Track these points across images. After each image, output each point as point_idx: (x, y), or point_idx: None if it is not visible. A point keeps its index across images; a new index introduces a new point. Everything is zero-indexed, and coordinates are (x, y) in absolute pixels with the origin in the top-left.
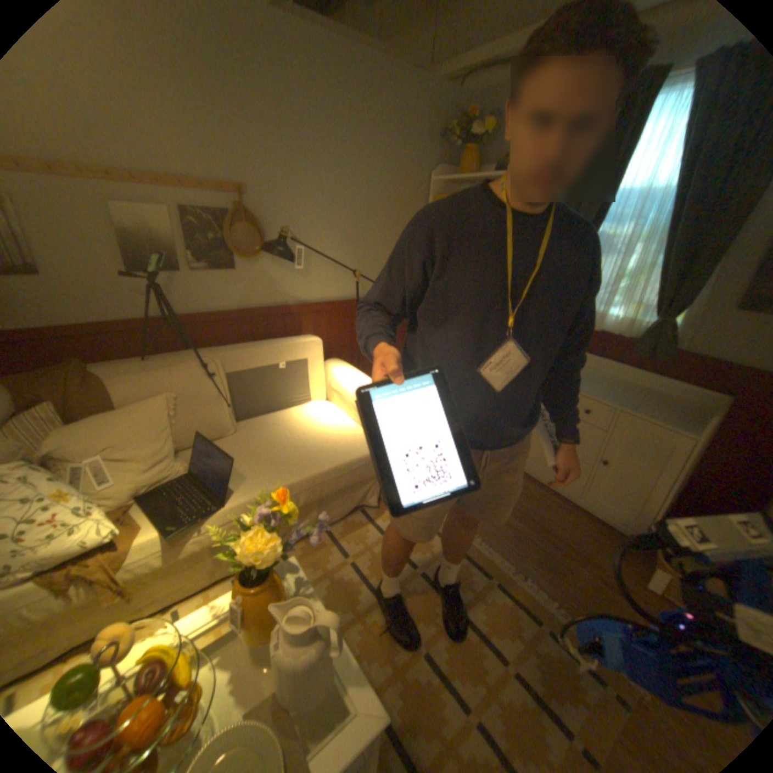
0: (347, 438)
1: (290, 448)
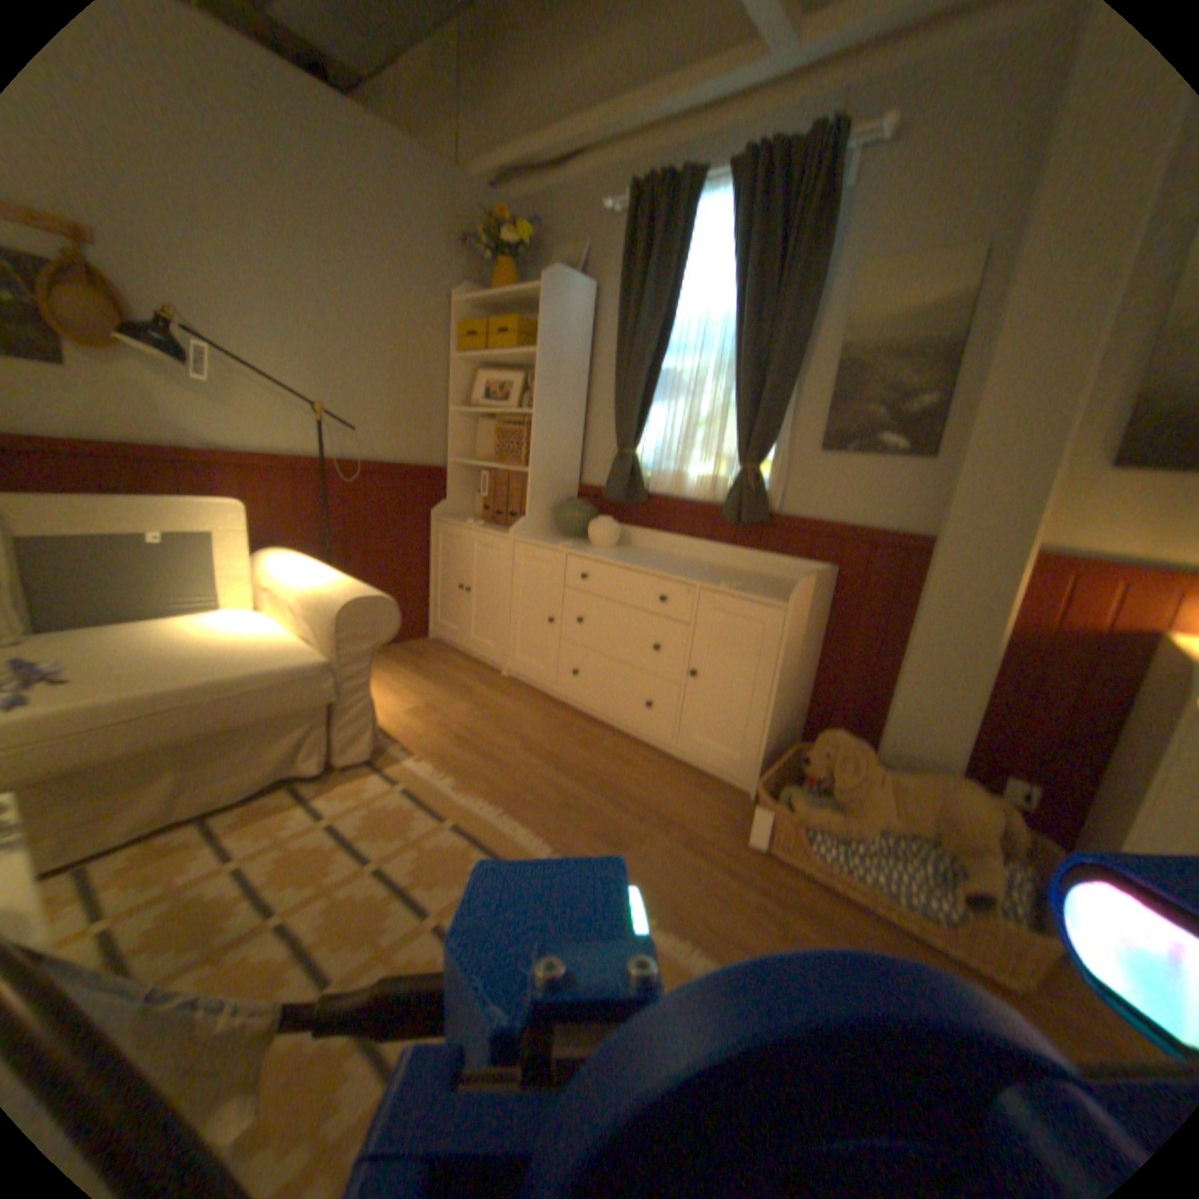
0: (258, 648)
1: (125, 660)
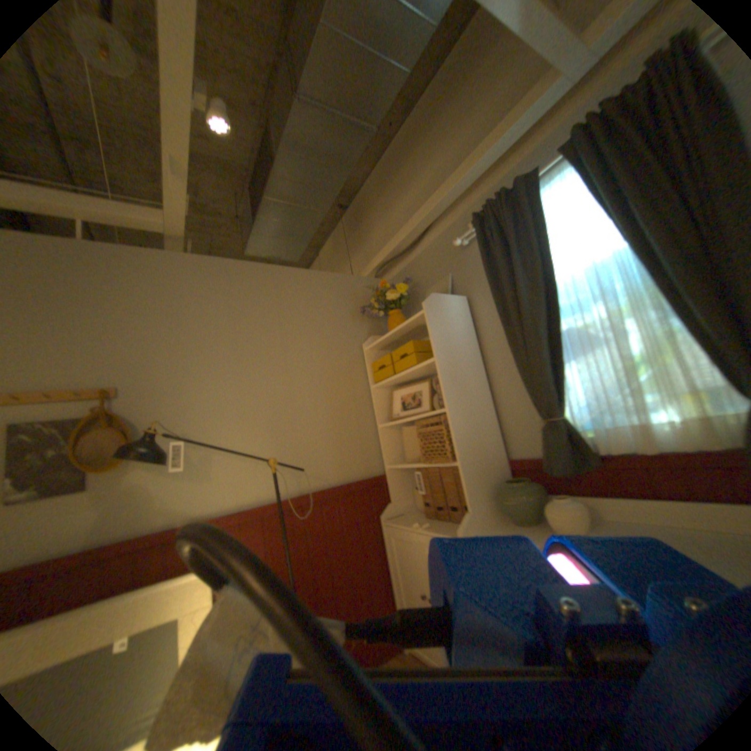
0: None
1: None
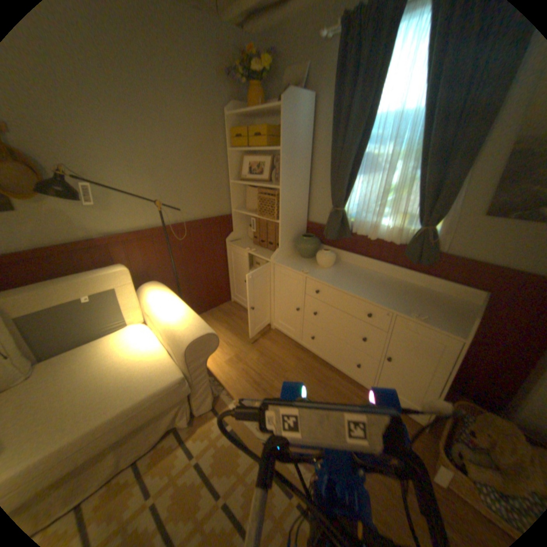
0: (146, 370)
1: (77, 393)
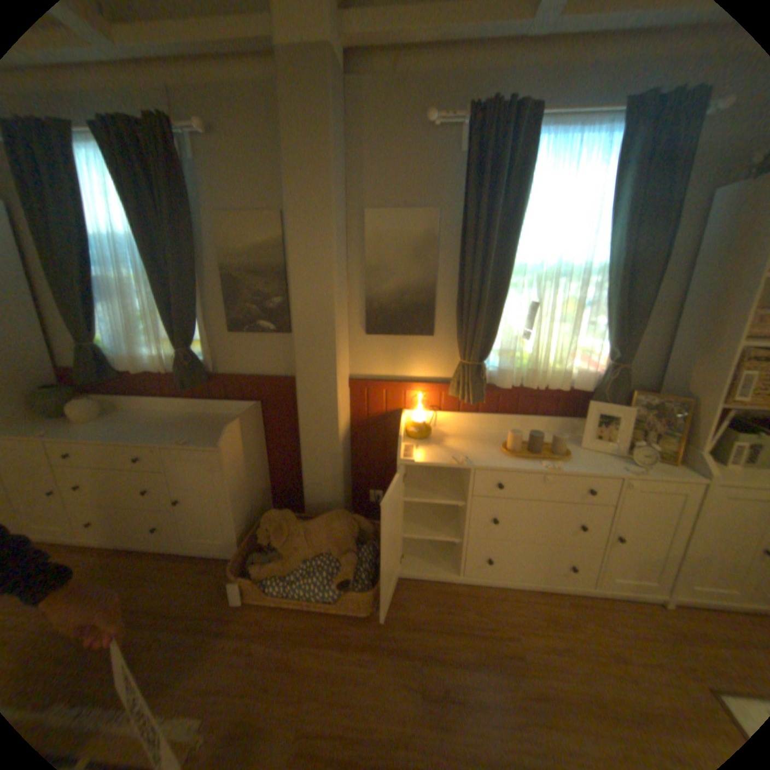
0: None
1: None
